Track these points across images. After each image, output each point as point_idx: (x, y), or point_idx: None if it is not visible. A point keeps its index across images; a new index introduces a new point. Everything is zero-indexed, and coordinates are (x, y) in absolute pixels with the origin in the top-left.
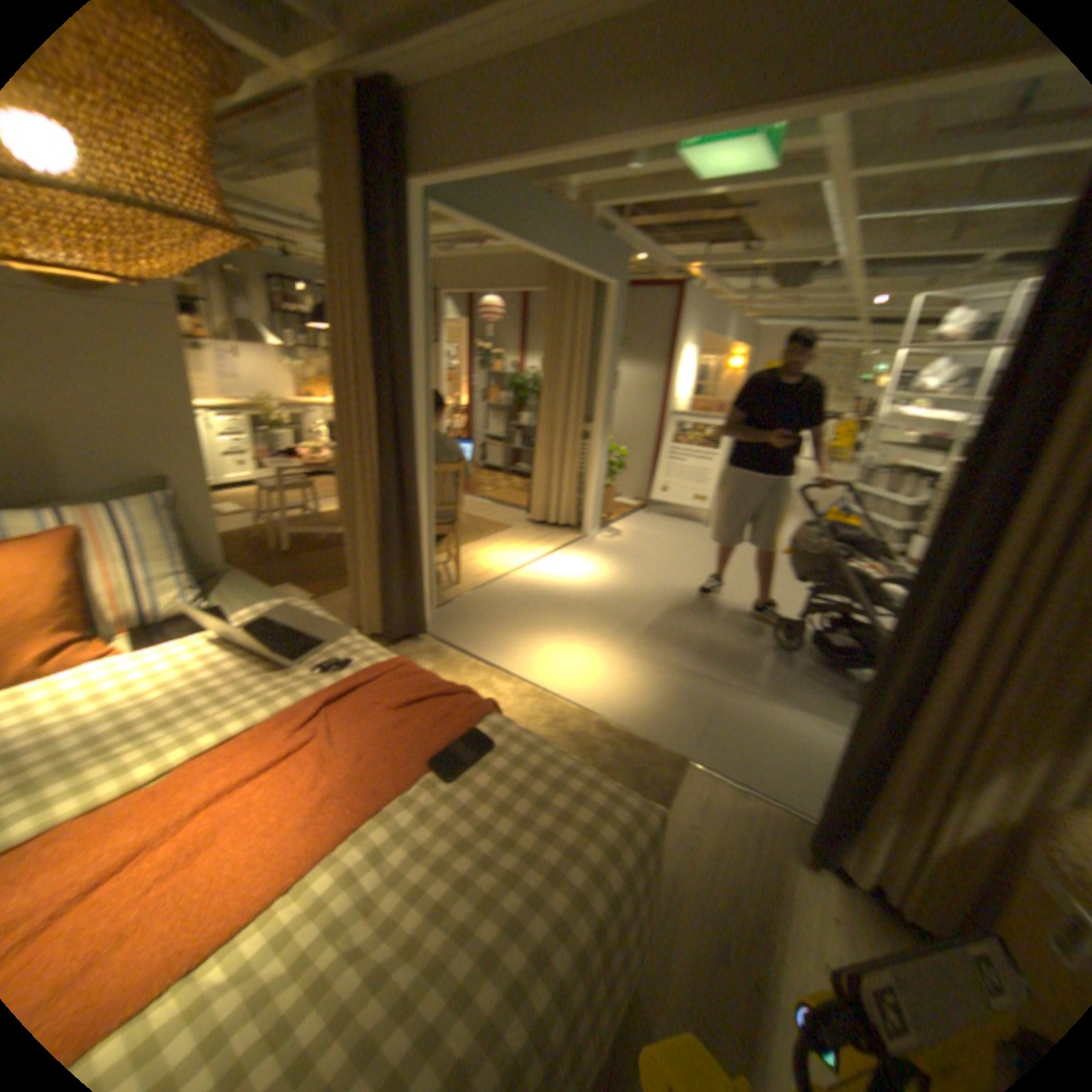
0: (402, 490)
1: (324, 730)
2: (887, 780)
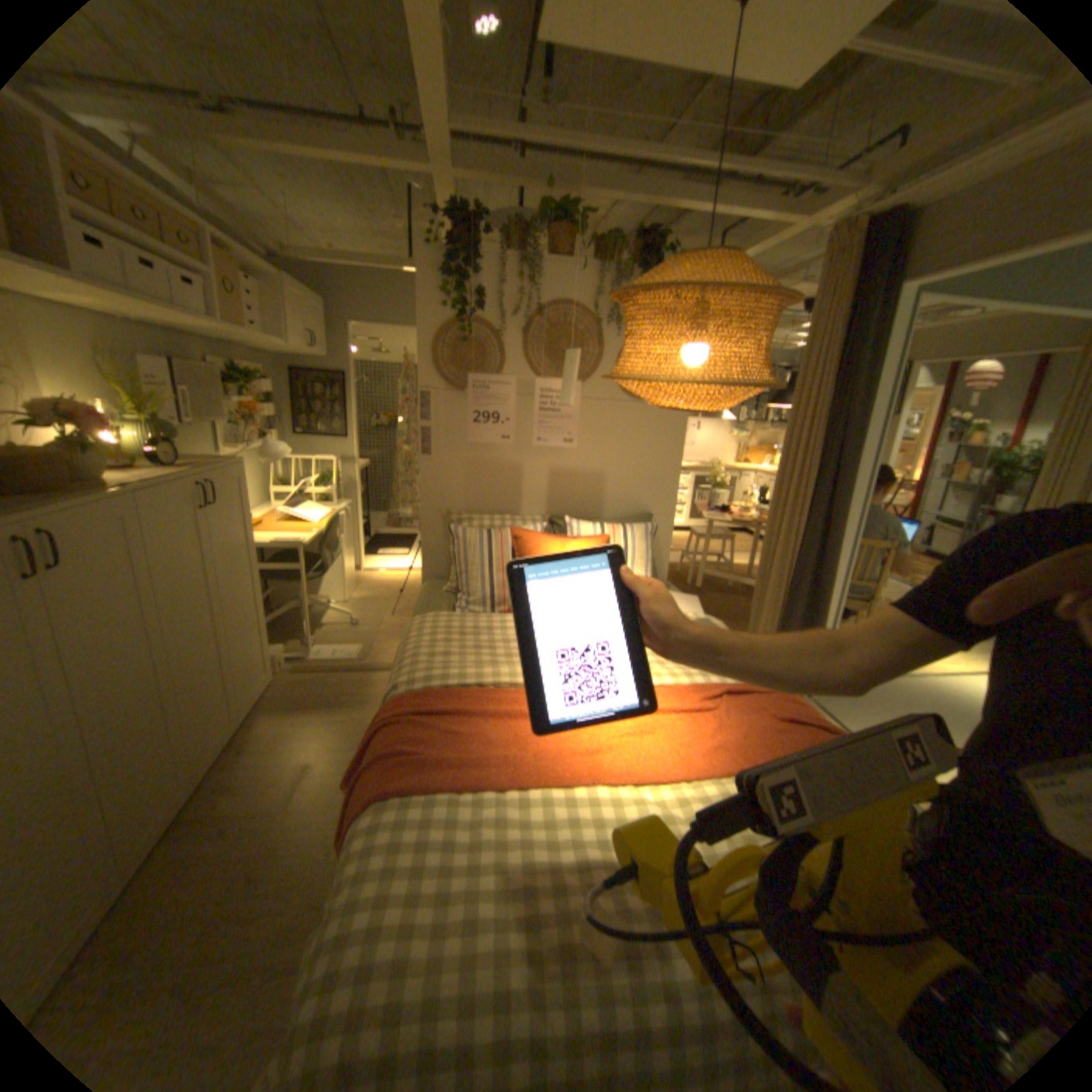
0: (824, 555)
1: (725, 710)
2: None
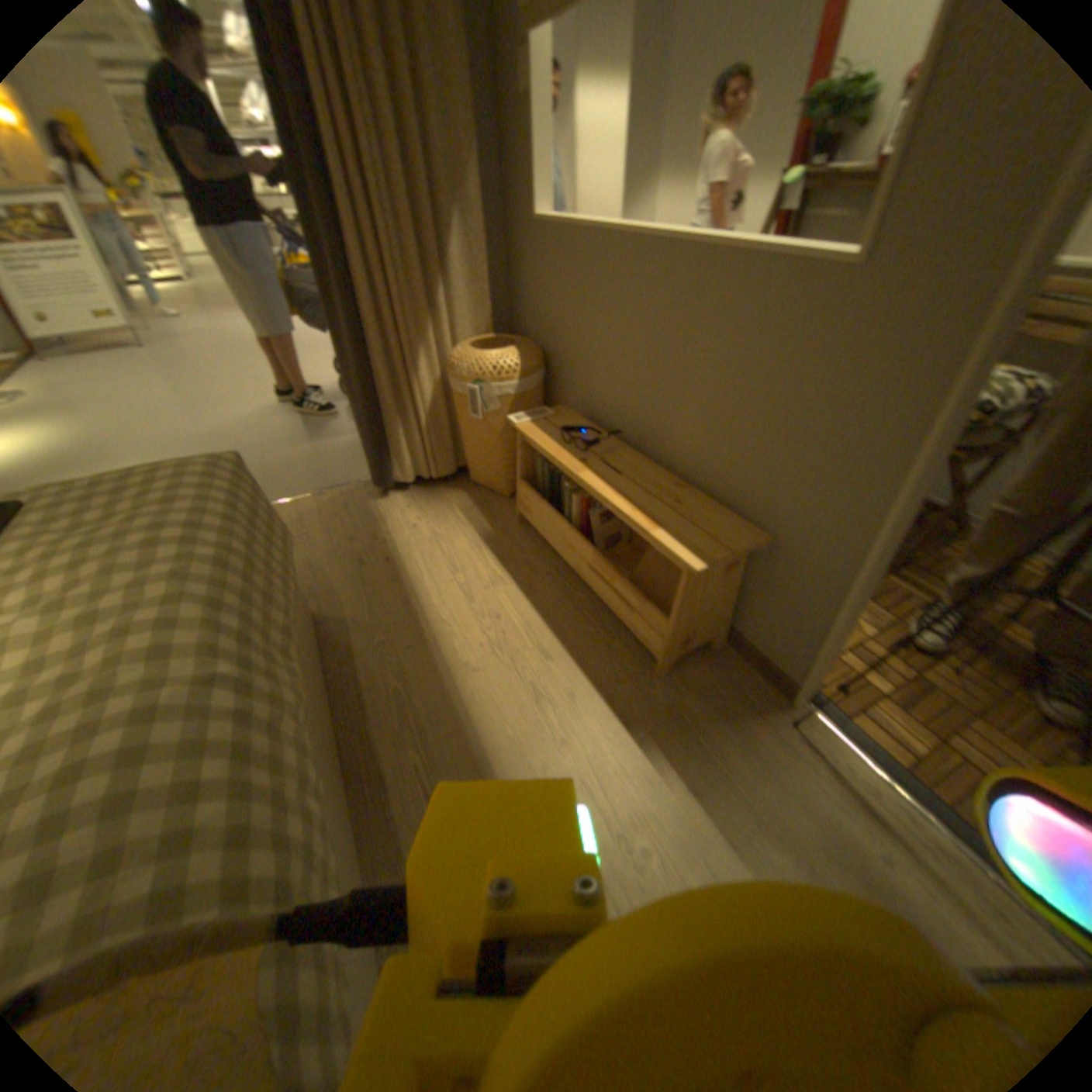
0: None
1: None
2: (378, 394)
